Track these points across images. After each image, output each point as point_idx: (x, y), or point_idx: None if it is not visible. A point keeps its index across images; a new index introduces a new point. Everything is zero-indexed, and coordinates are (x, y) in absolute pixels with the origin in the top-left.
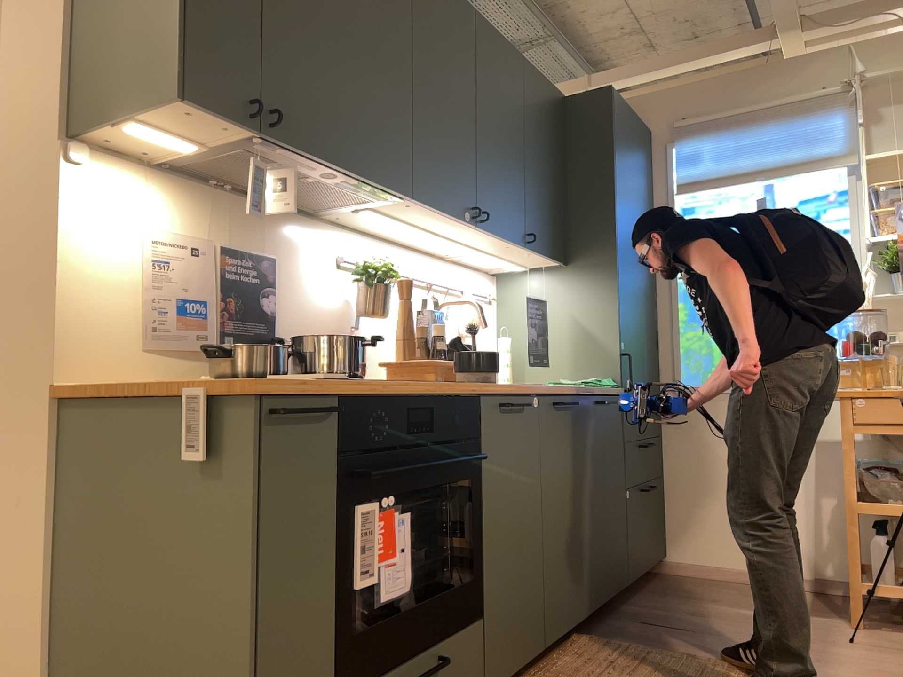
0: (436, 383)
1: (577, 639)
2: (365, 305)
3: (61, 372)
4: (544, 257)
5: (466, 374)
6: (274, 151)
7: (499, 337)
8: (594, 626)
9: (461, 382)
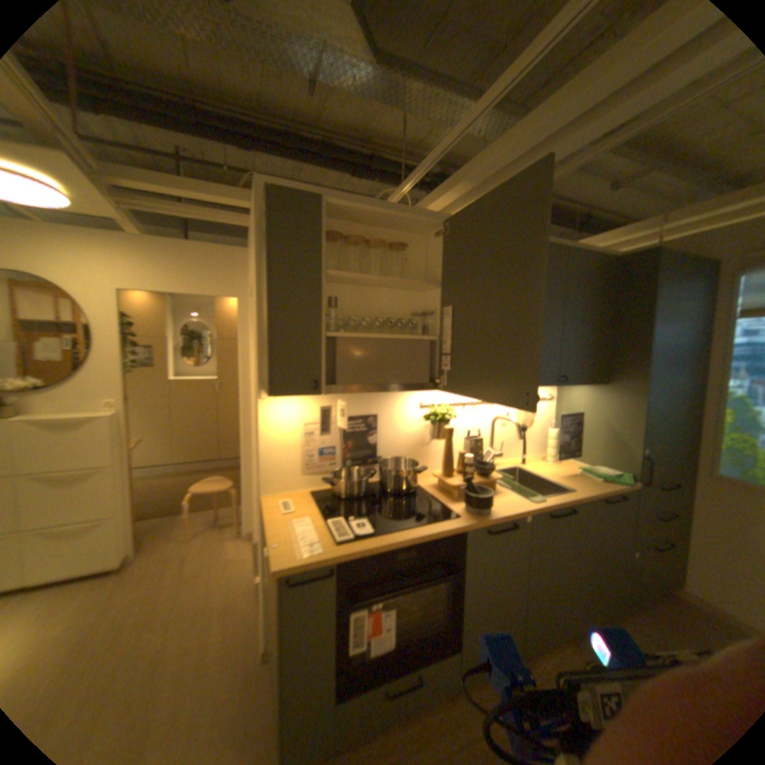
0: (428, 529)
1: (563, 650)
2: (432, 433)
3: (261, 492)
4: (581, 385)
5: (465, 508)
6: (338, 394)
7: (549, 426)
8: (586, 639)
9: (456, 518)
